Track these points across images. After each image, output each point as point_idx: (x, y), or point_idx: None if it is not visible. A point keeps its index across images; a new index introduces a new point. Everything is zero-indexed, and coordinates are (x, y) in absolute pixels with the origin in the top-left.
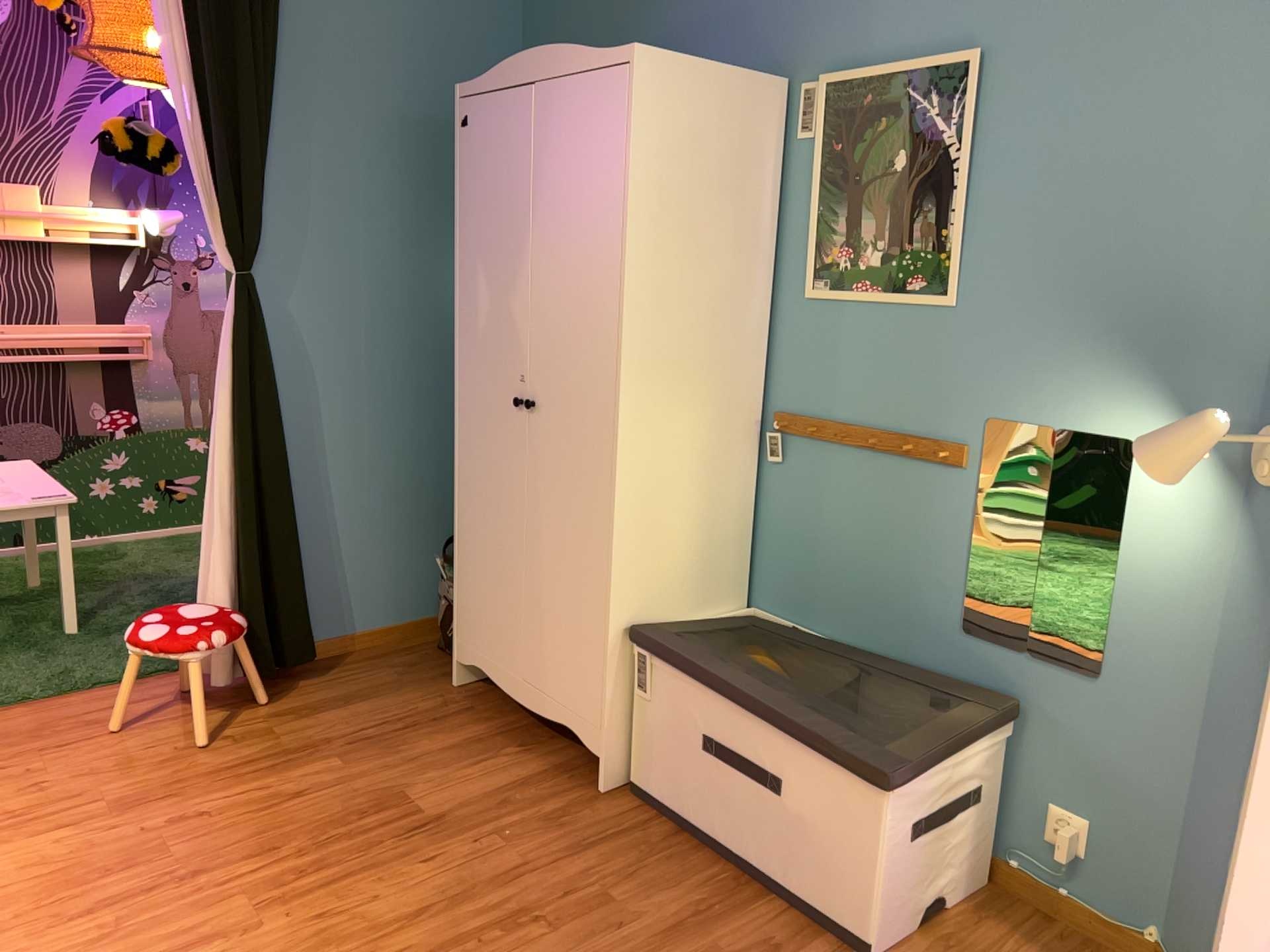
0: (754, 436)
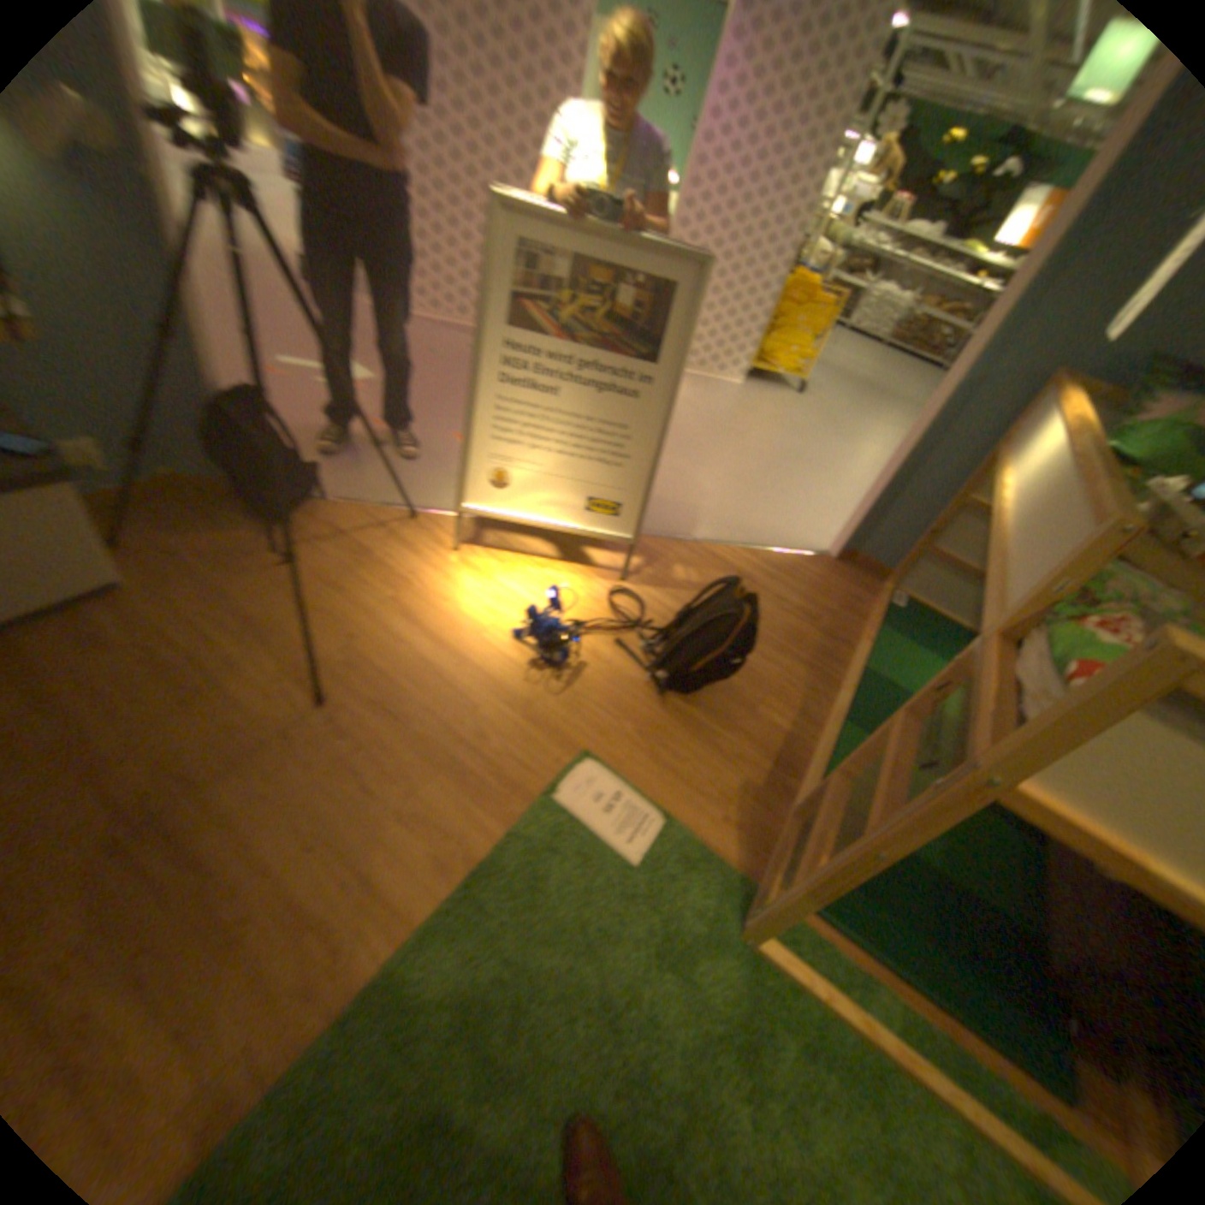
0: None
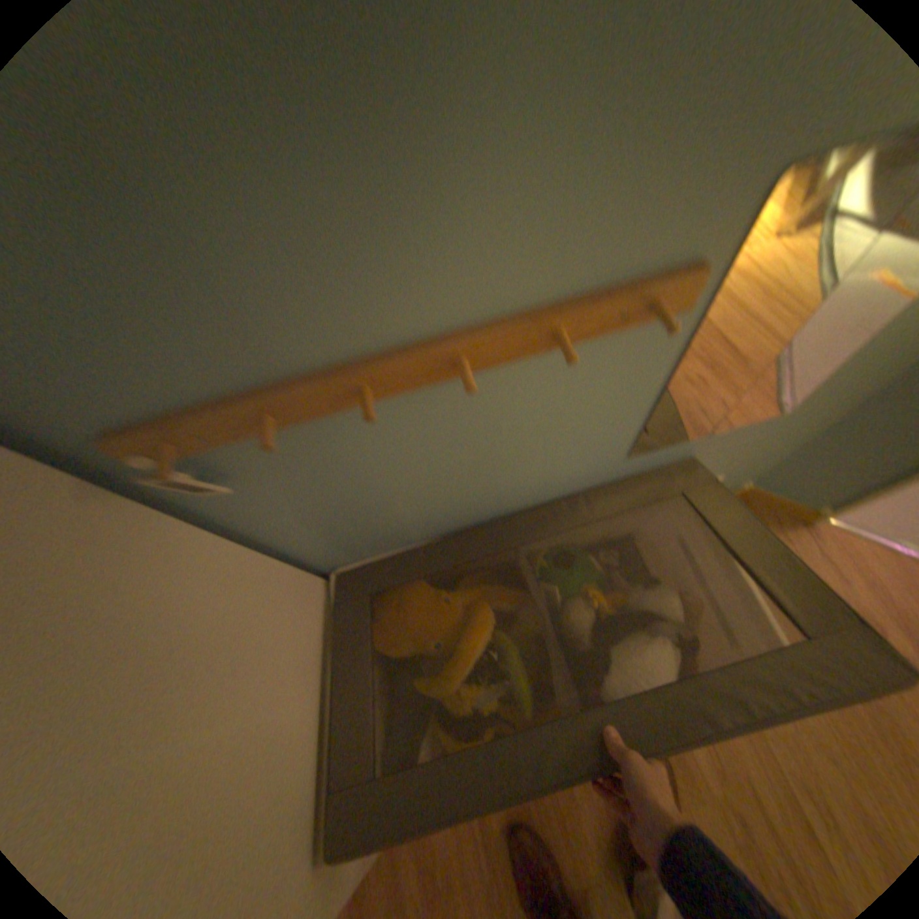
0: (116, 509)
